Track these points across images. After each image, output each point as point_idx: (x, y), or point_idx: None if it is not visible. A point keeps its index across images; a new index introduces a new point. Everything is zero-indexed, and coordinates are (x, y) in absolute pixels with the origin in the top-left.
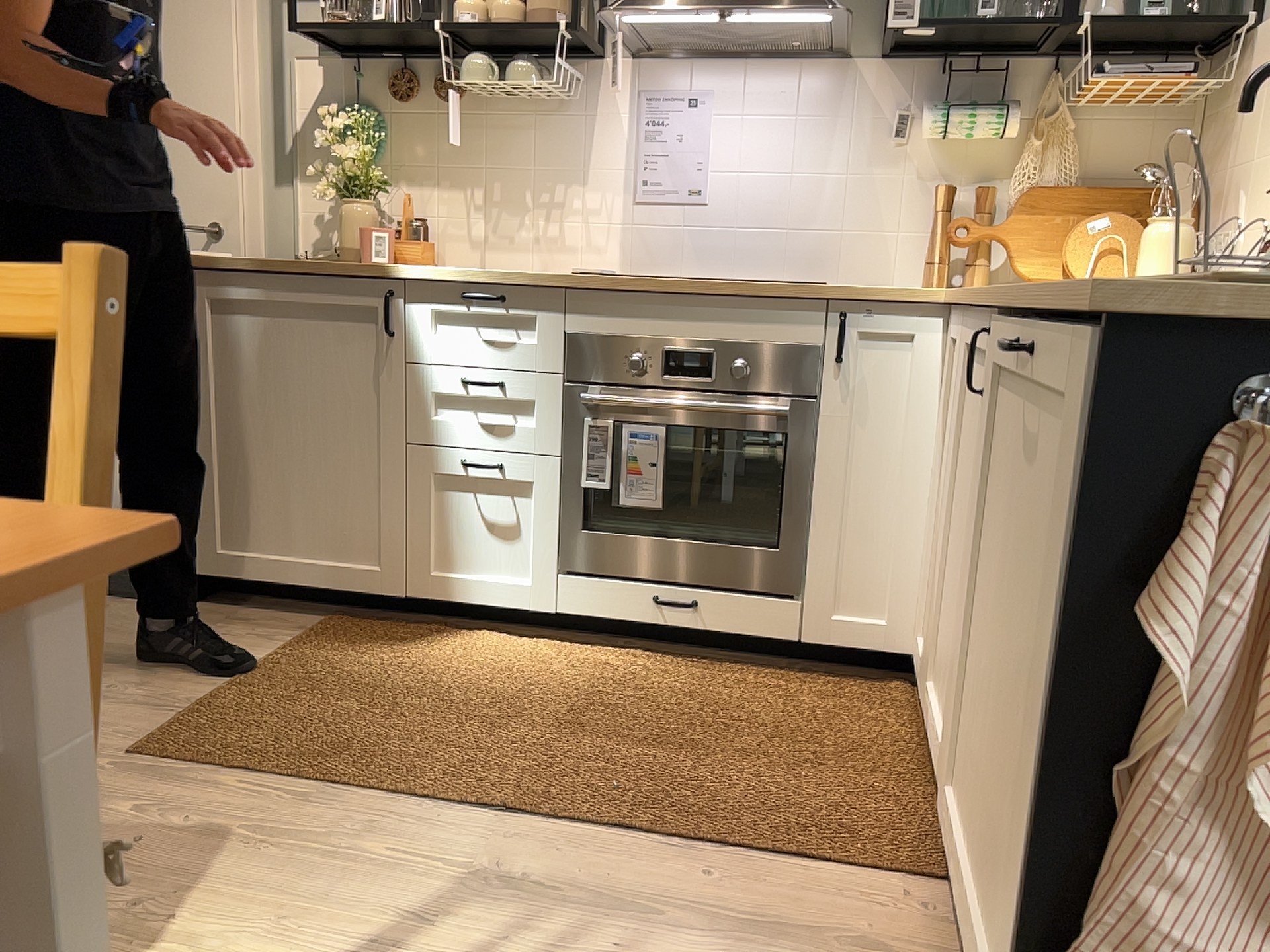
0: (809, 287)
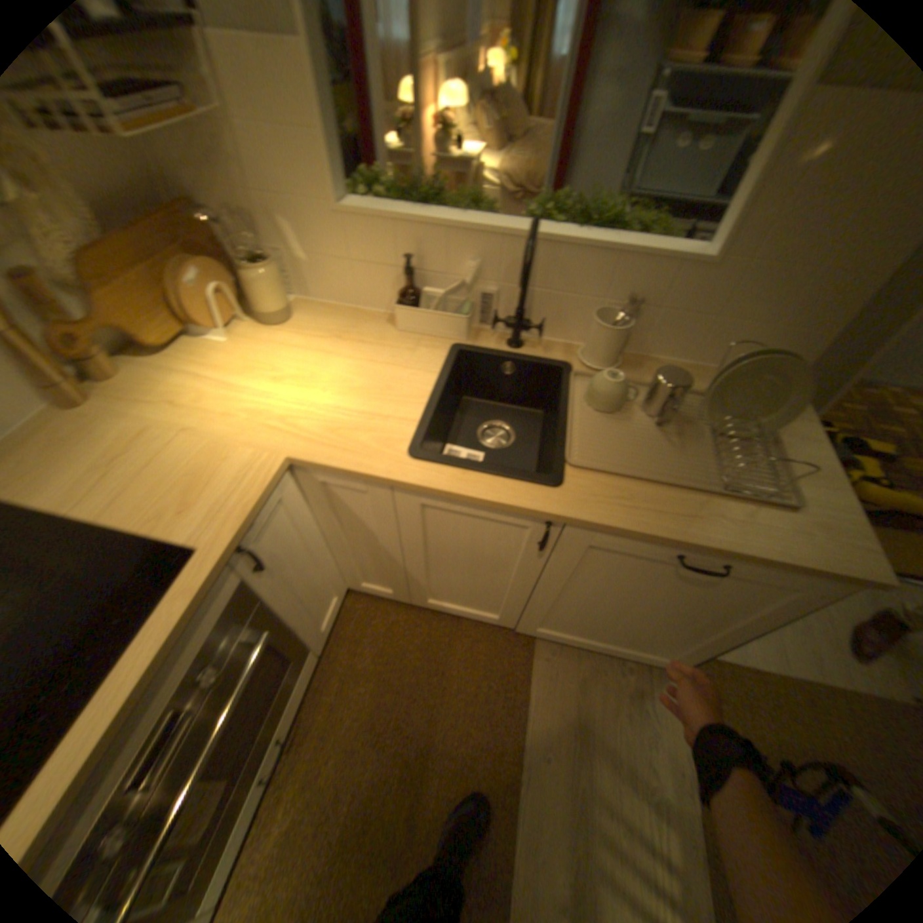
0: (200, 577)
